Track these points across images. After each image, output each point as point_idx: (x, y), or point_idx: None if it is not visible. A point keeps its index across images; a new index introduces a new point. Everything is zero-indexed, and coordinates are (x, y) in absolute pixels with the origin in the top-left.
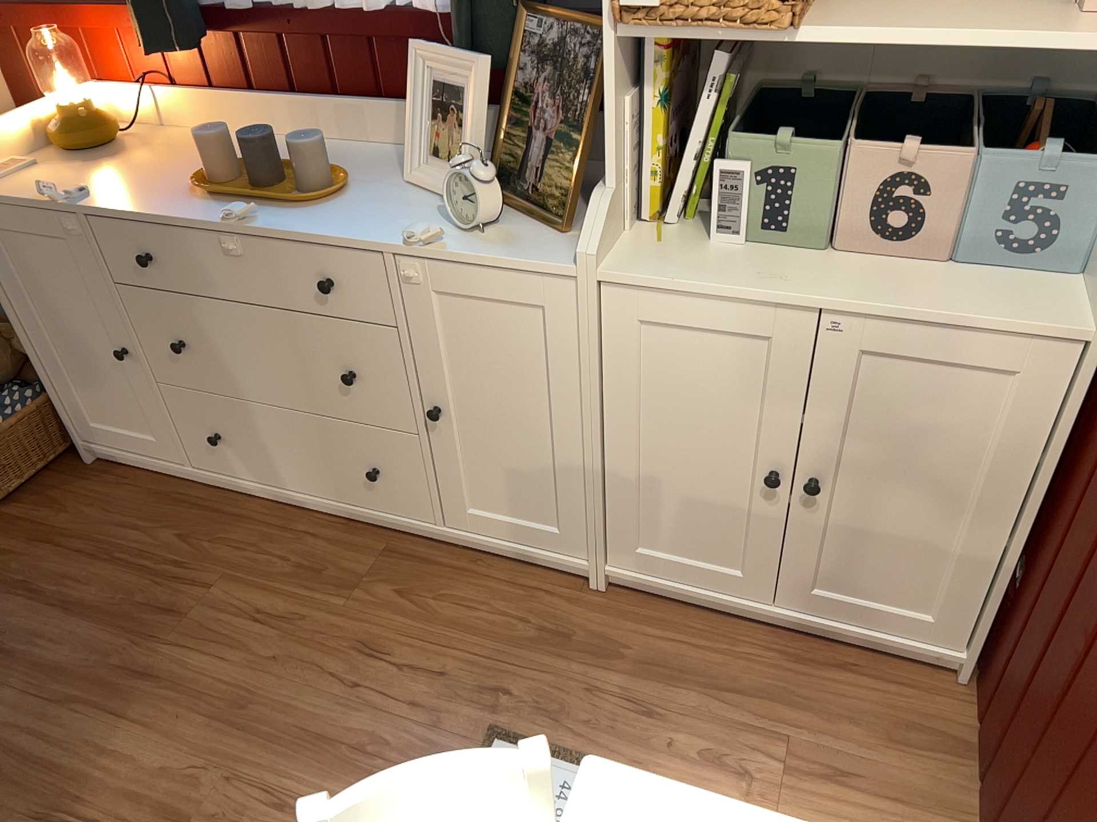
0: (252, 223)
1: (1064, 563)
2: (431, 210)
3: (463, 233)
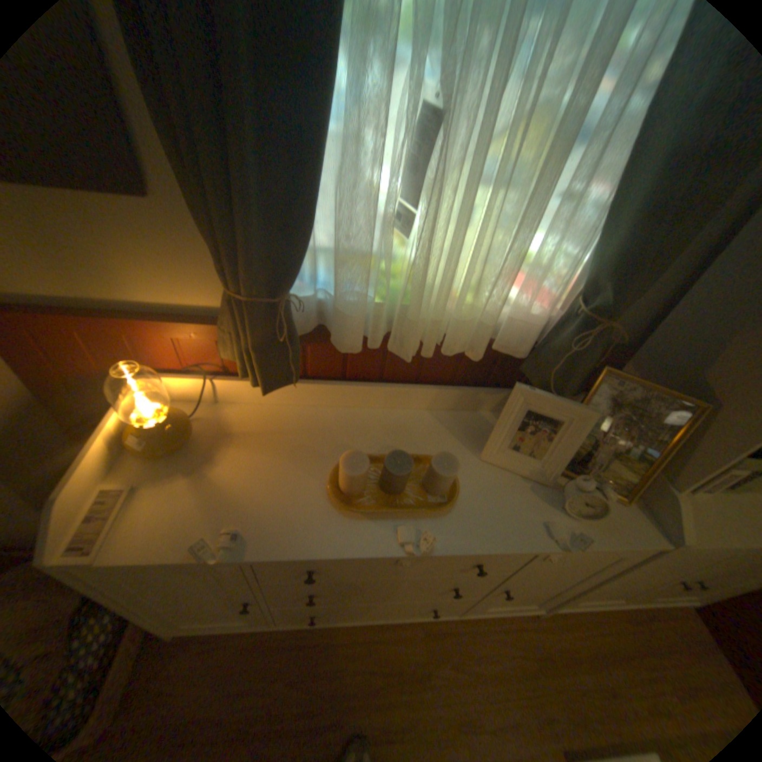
0: (431, 549)
1: None
2: (529, 494)
3: (585, 527)
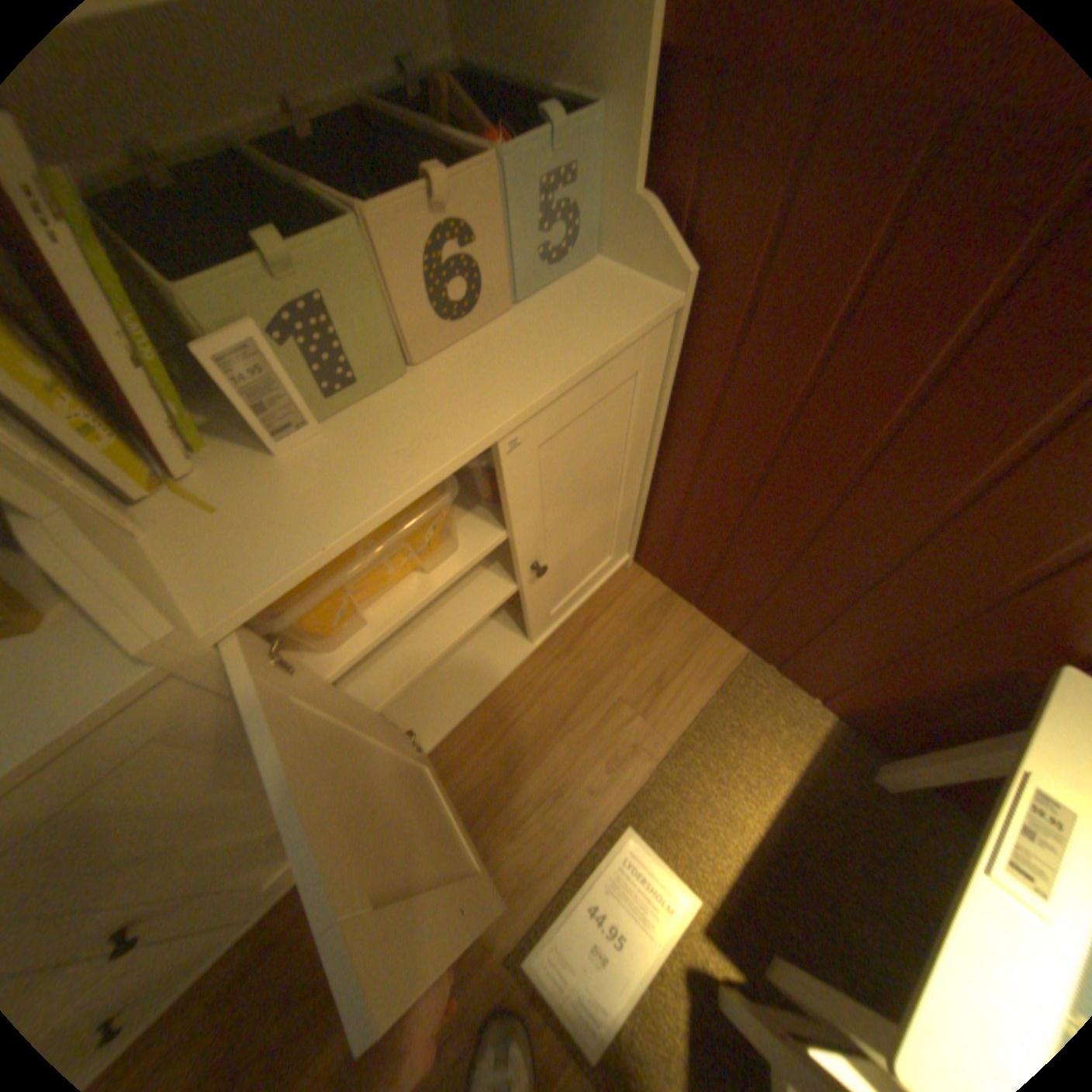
0: None
1: (710, 476)
2: None
3: None
